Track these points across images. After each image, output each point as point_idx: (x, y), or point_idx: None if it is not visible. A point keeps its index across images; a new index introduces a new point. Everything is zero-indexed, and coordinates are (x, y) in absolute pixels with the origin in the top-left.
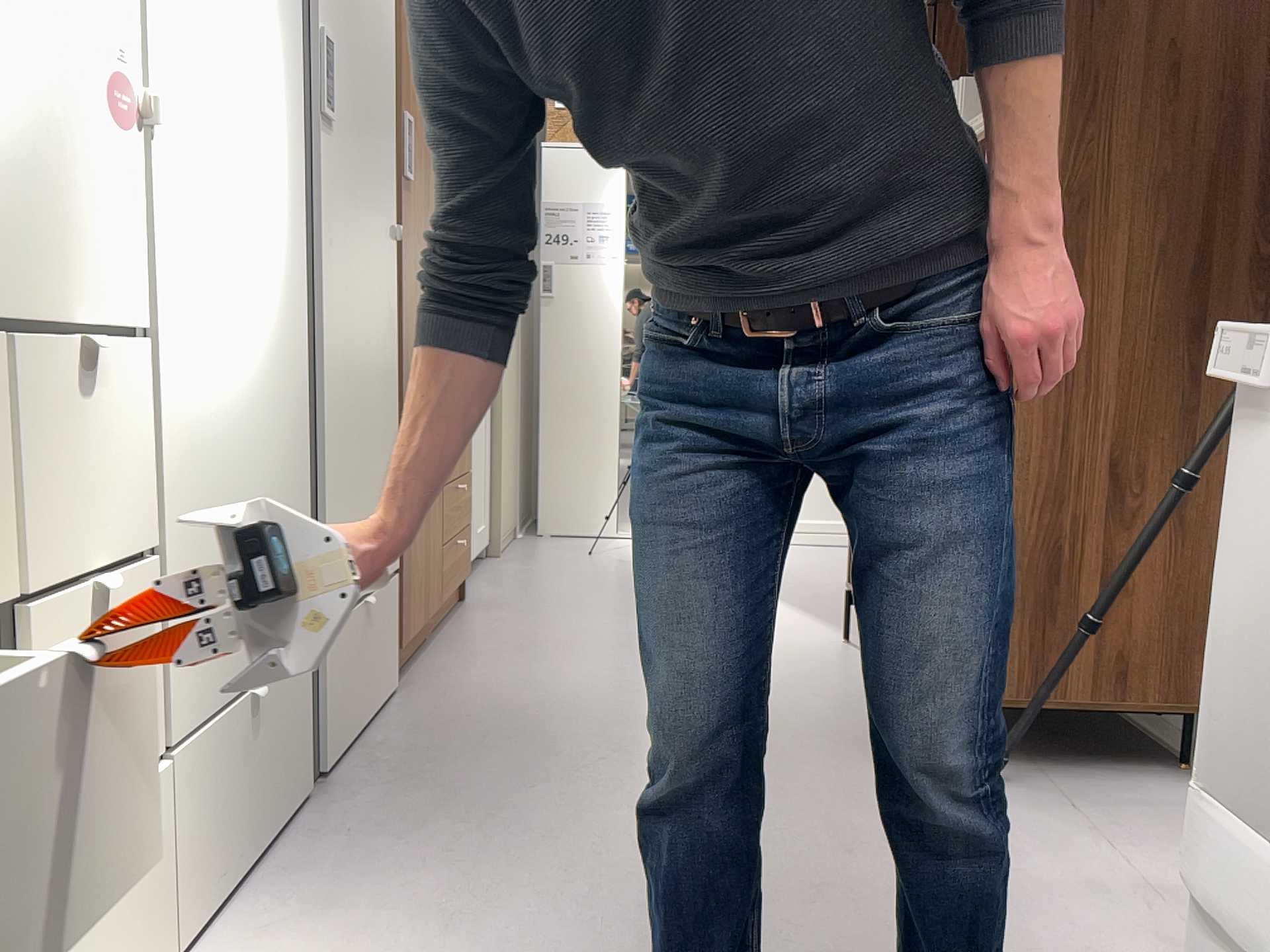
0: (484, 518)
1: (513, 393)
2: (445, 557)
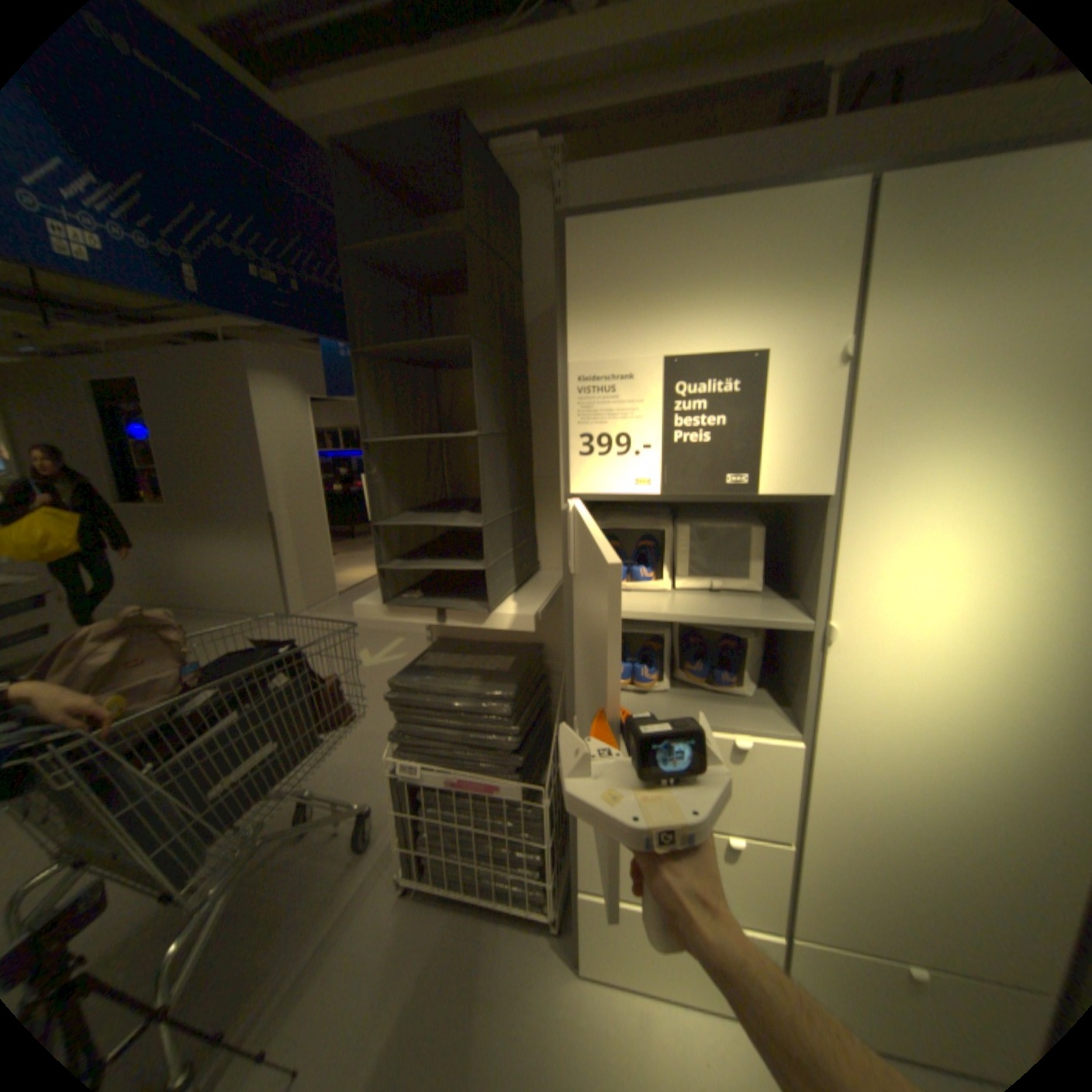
0: None
1: None
2: None
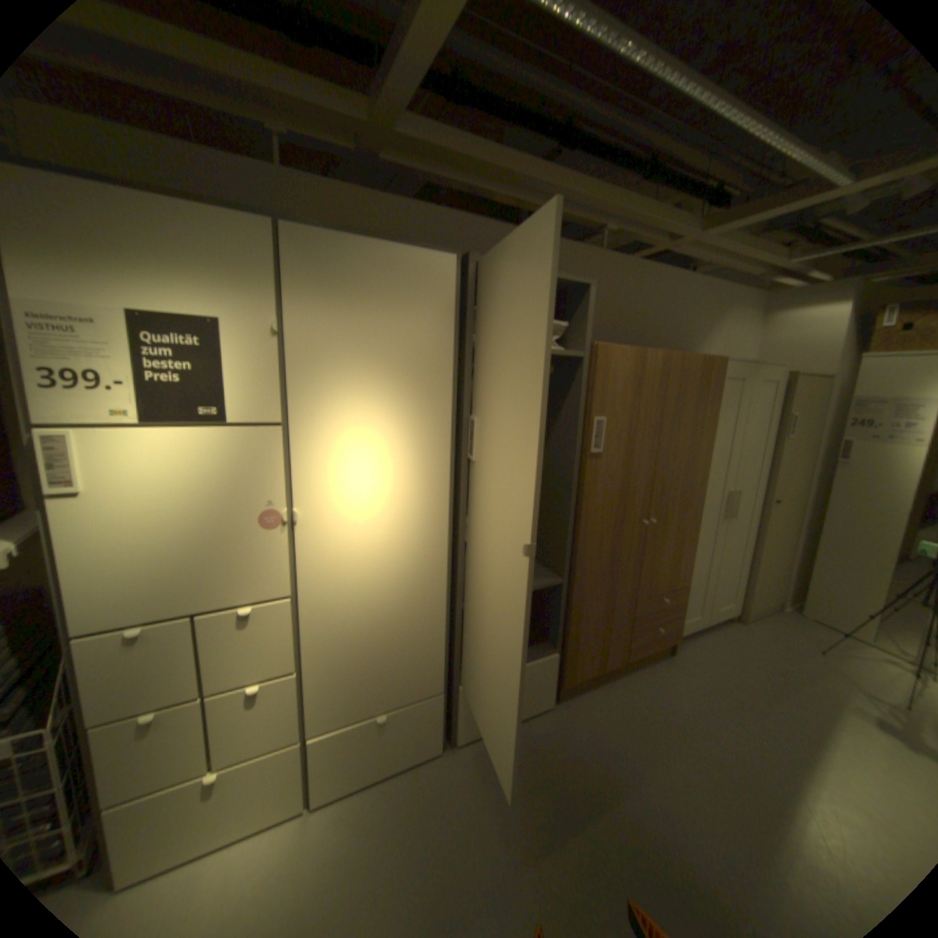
0: (736, 601)
1: (793, 525)
2: (638, 639)
